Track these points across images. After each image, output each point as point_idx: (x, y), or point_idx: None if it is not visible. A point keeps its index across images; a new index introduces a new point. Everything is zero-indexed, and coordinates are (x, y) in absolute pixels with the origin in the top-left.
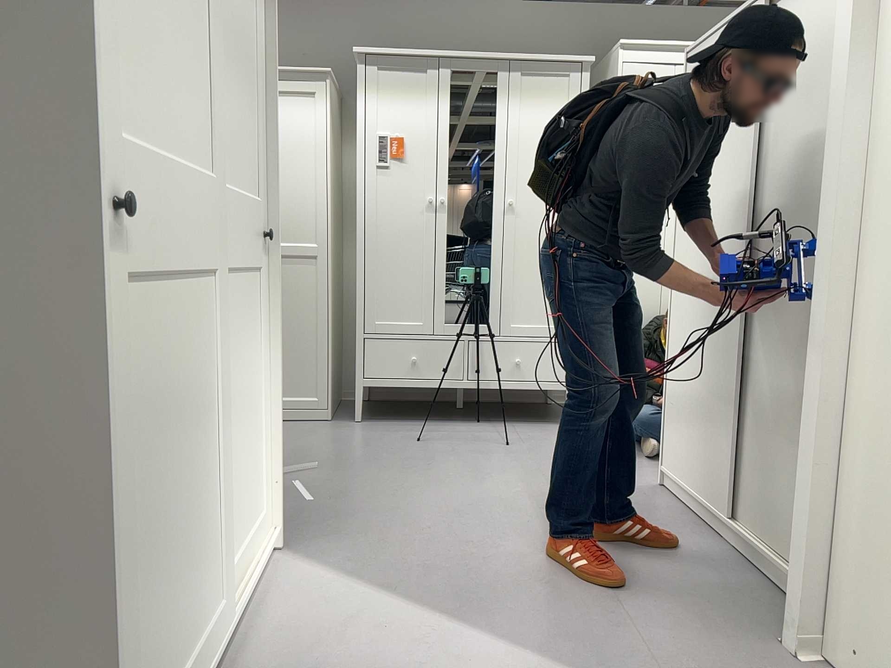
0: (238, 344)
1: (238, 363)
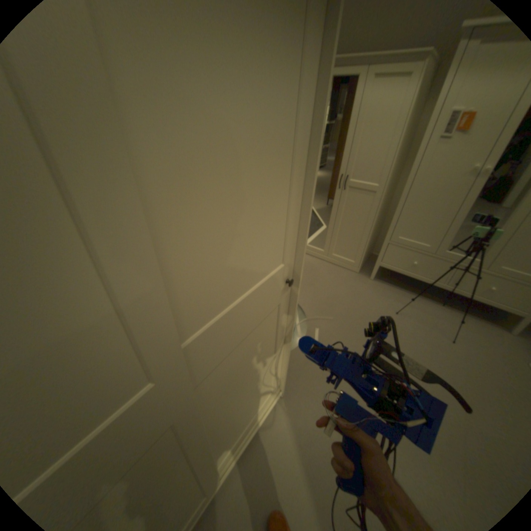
0: (247, 364)
1: (247, 371)
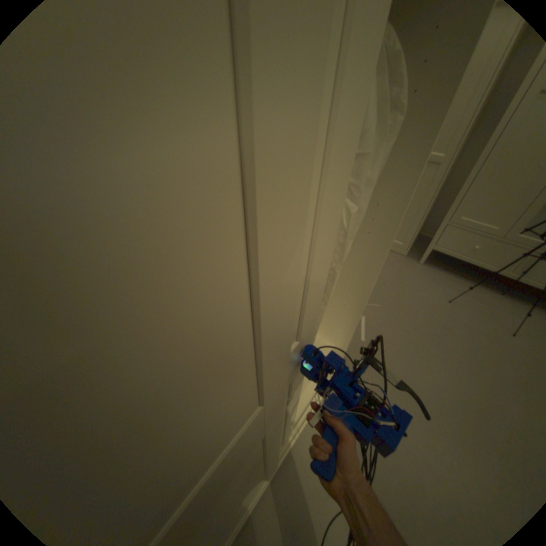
0: None
1: None
